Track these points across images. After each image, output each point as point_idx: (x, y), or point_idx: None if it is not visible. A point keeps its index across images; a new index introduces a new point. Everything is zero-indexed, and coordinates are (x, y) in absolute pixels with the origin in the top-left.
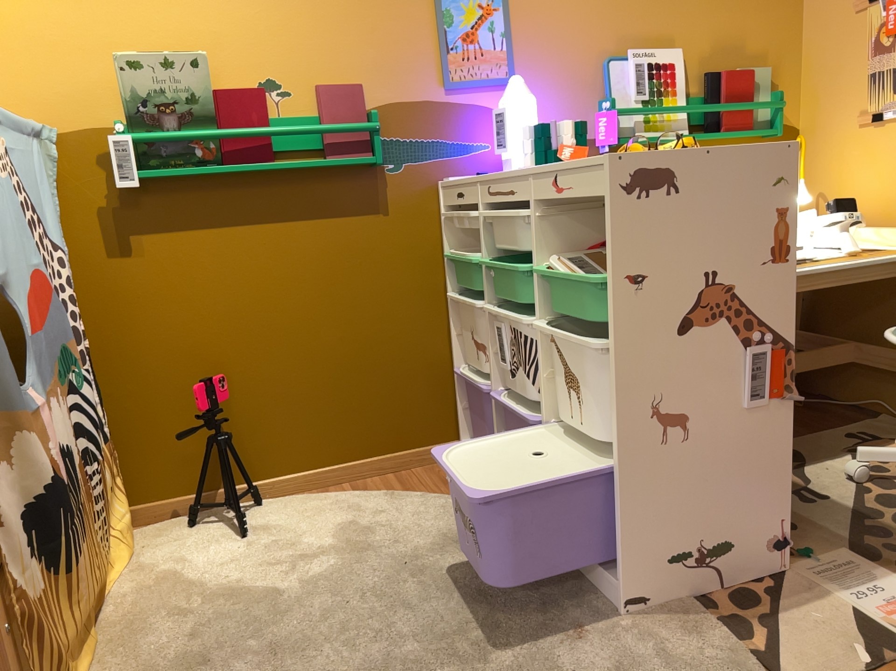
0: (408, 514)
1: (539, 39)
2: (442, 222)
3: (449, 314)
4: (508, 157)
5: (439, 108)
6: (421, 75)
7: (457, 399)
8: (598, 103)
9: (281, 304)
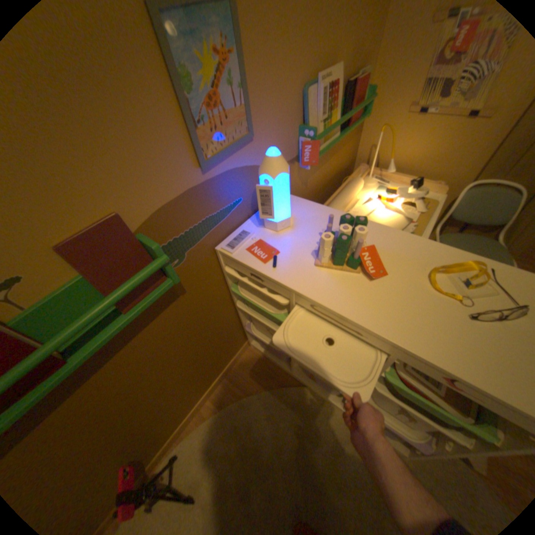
0: (264, 421)
1: (266, 79)
2: (222, 269)
3: (235, 306)
4: (270, 218)
5: (202, 190)
6: (177, 165)
7: (244, 331)
8: (301, 129)
9: (134, 396)
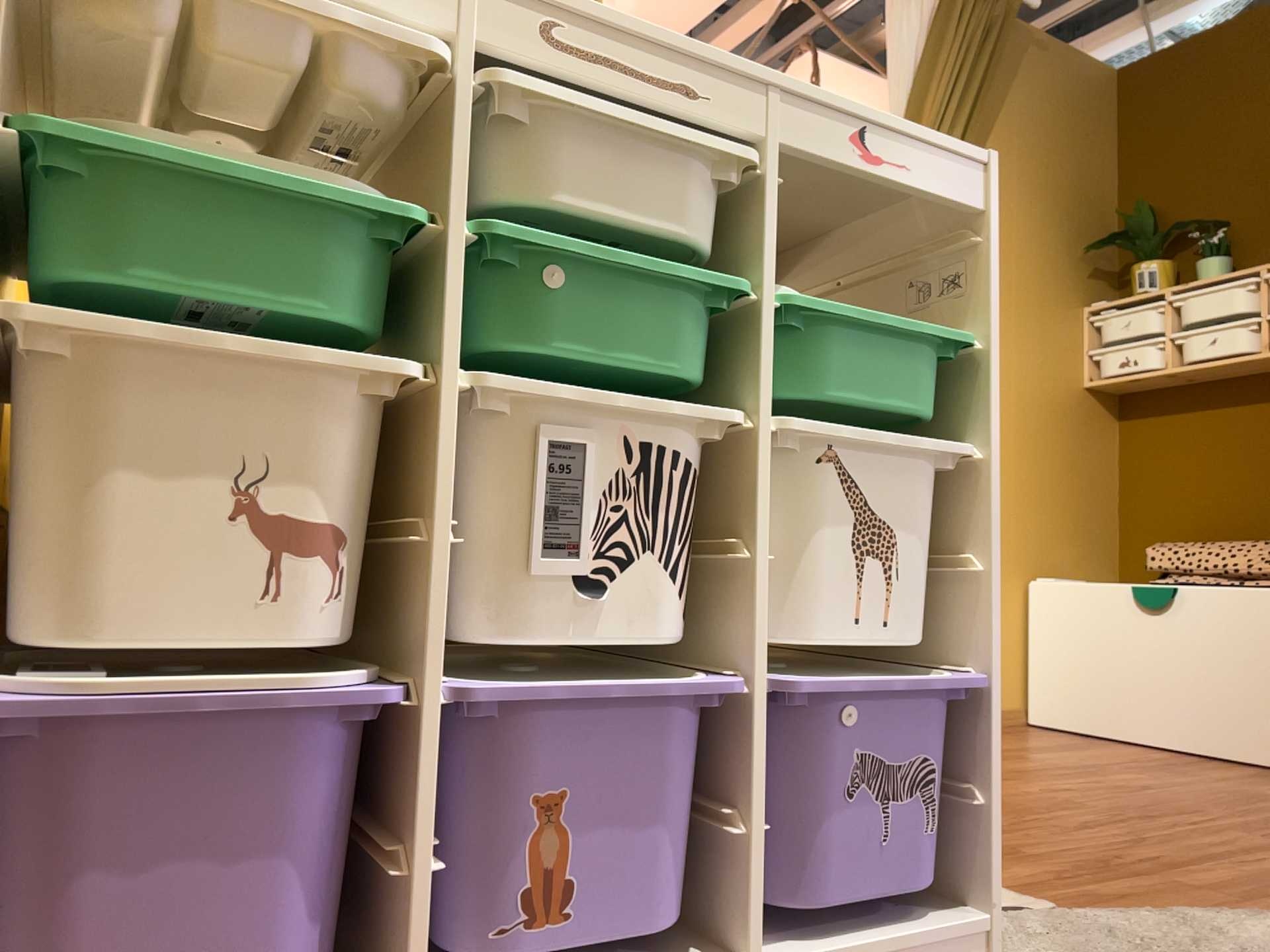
0: None
1: None
2: None
3: None
4: None
5: None
6: None
7: None
8: None
9: None
